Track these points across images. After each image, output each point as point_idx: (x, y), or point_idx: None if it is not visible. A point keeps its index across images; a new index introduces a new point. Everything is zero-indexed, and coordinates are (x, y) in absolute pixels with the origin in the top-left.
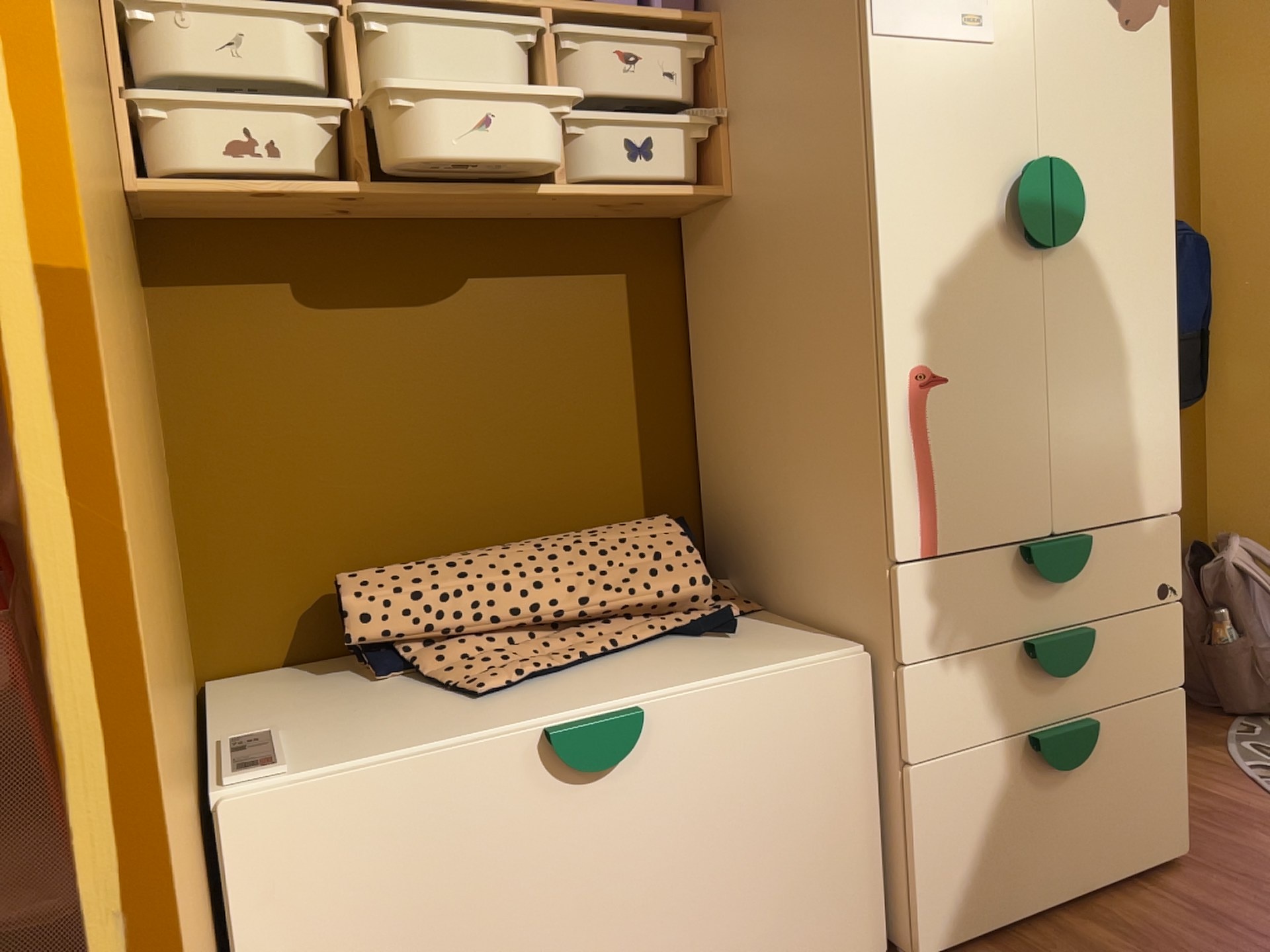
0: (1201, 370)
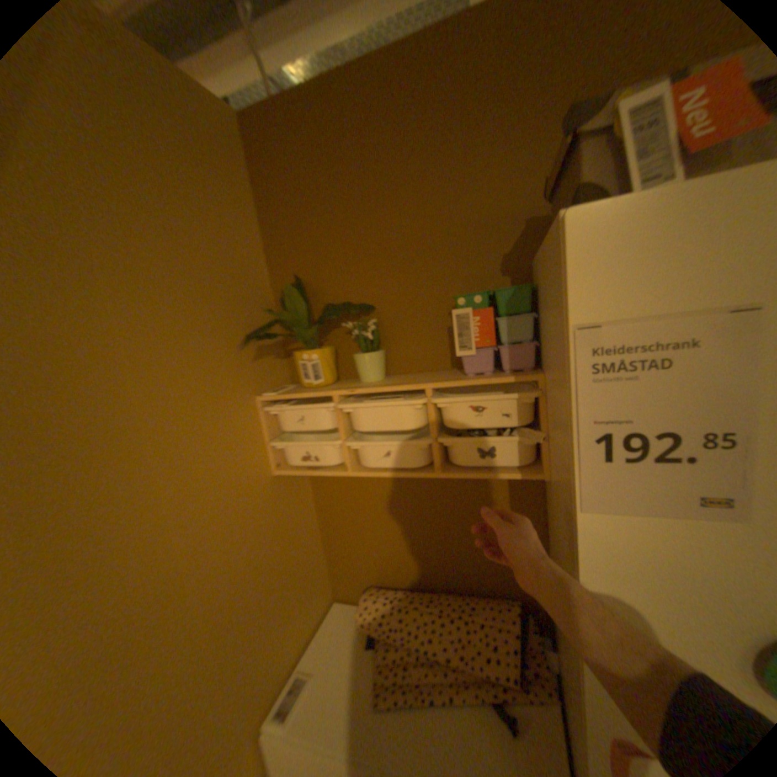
0: None
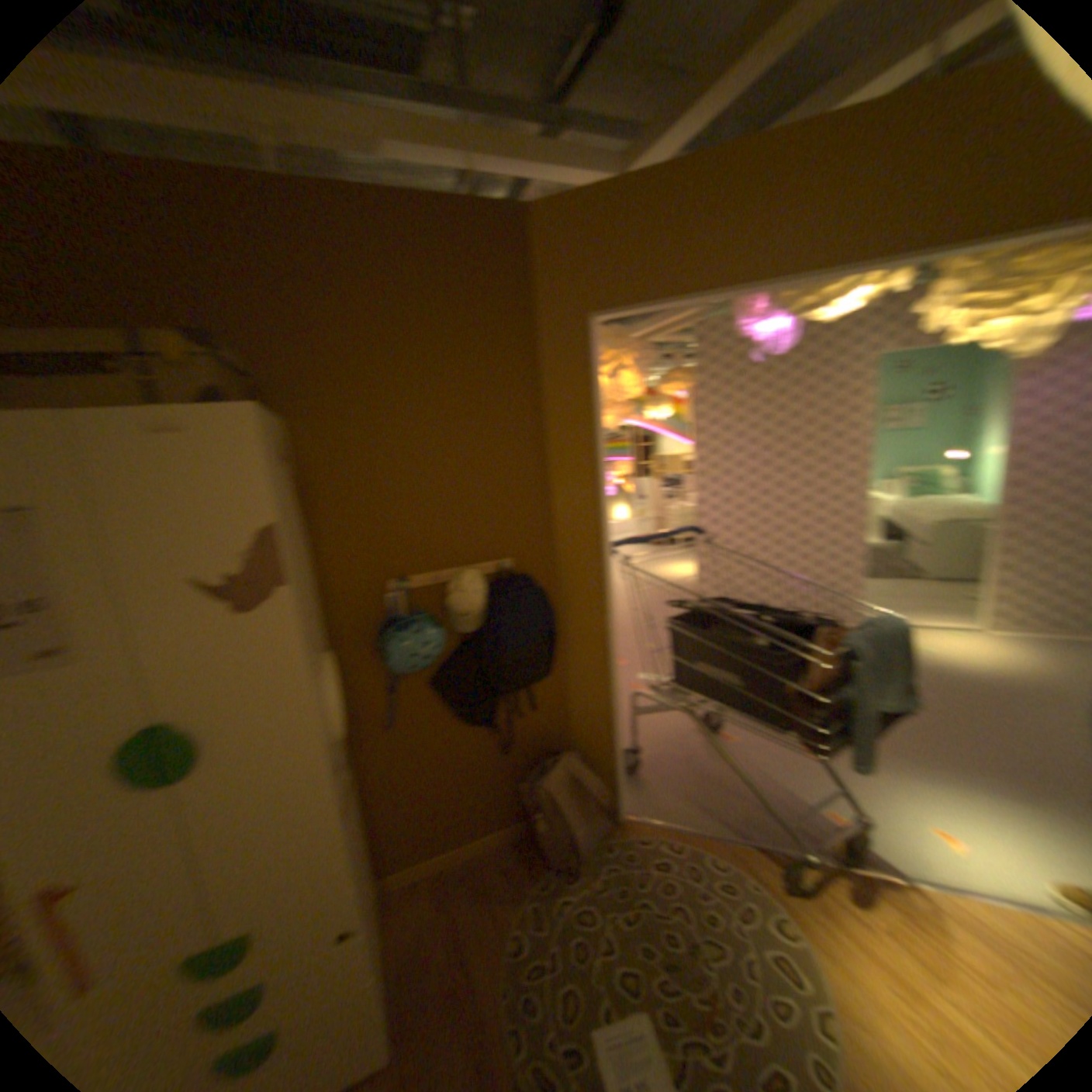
0: (547, 662)
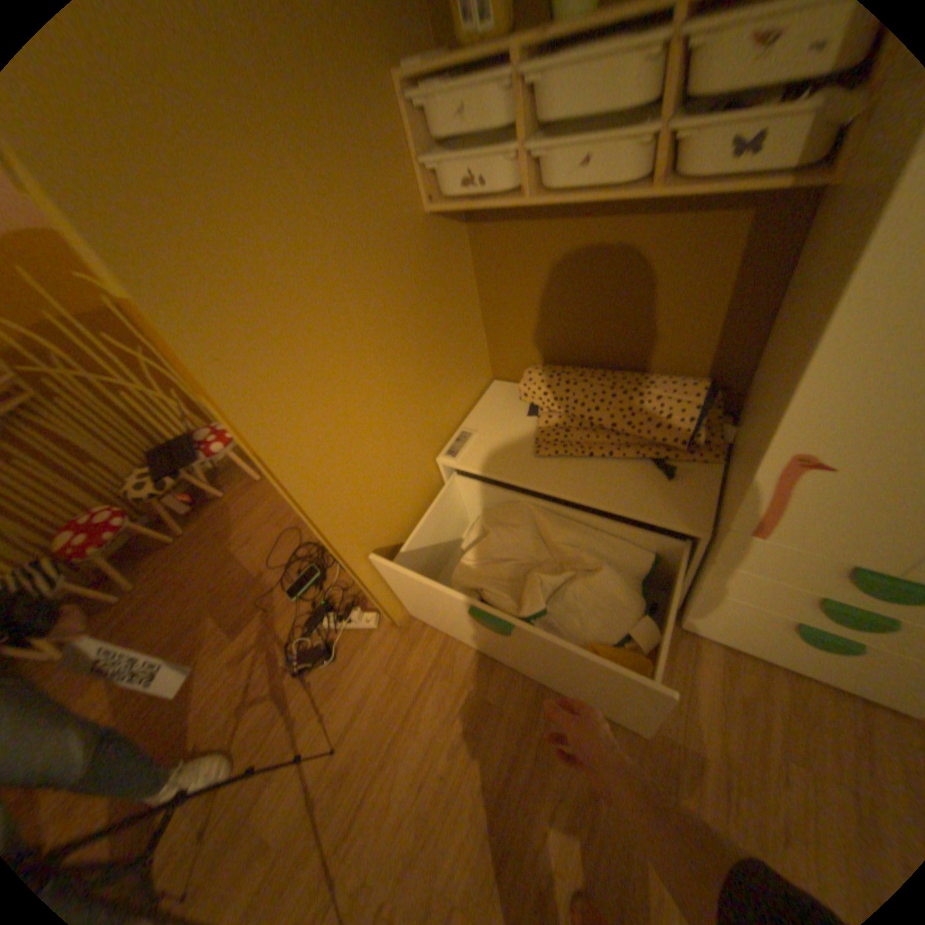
0: None
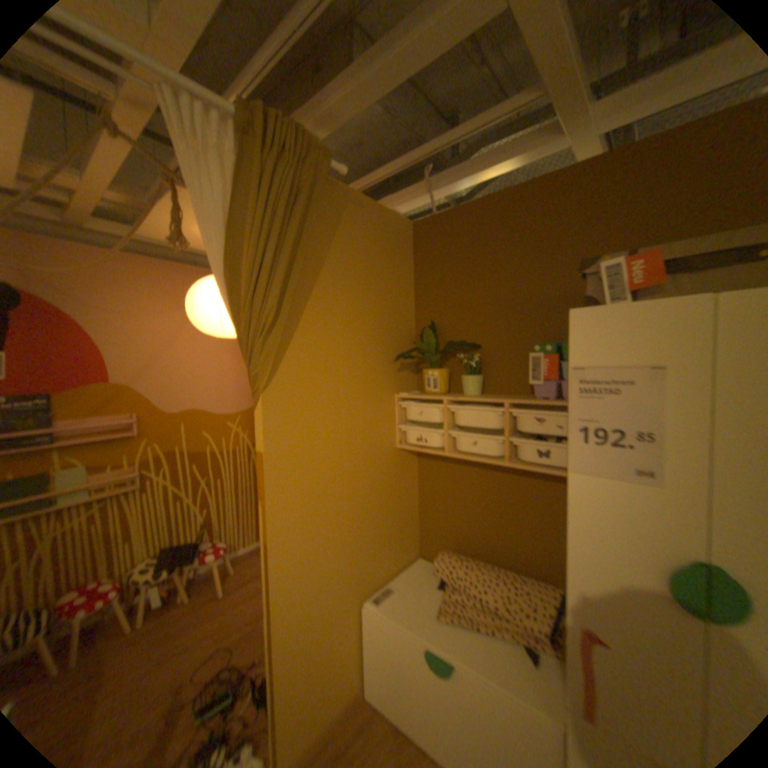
0: None
